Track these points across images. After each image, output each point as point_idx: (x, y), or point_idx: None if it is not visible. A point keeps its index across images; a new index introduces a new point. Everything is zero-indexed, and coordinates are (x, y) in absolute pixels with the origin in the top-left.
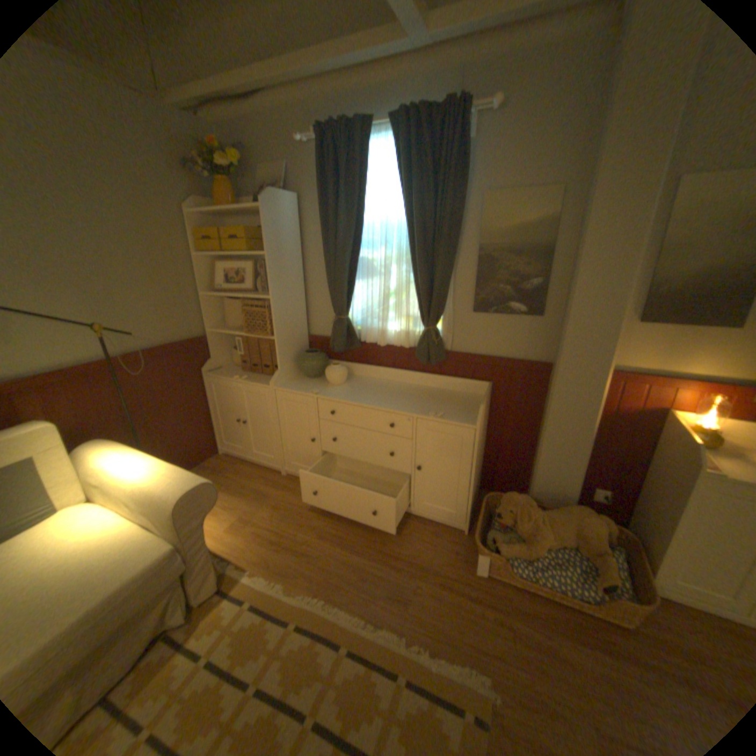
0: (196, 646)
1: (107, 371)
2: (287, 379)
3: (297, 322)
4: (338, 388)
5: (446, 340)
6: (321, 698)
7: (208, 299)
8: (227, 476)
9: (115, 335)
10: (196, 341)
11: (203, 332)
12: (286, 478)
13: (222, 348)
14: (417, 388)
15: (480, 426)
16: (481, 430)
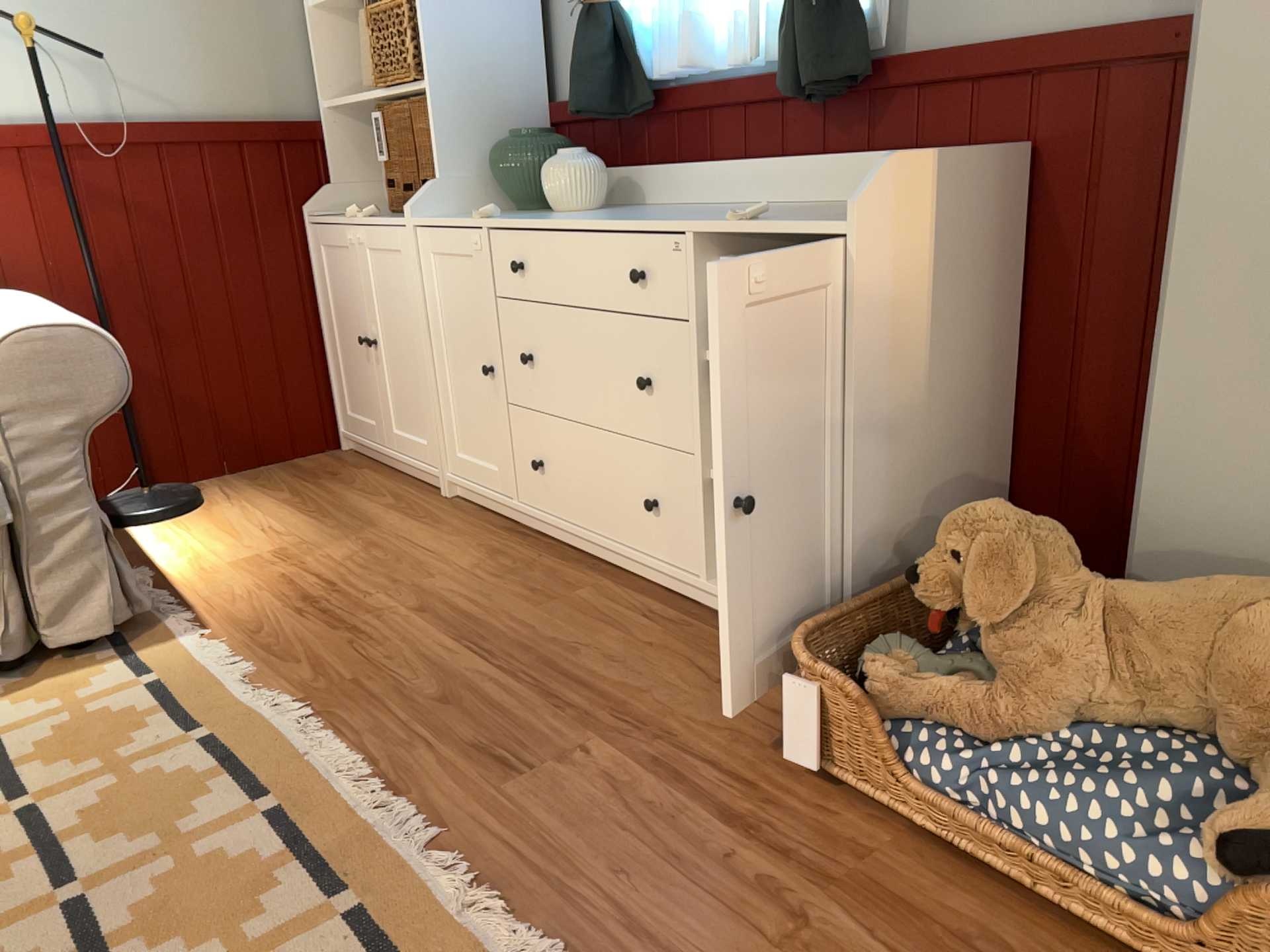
0: (5, 712)
1: (72, 159)
2: (459, 212)
3: (508, 55)
4: (560, 215)
5: (878, 16)
6: (137, 865)
7: (329, 26)
8: (323, 484)
9: (96, 79)
10: (293, 134)
11: (318, 117)
12: (447, 503)
13: (363, 166)
14: (789, 206)
15: (877, 232)
16: (897, 263)
